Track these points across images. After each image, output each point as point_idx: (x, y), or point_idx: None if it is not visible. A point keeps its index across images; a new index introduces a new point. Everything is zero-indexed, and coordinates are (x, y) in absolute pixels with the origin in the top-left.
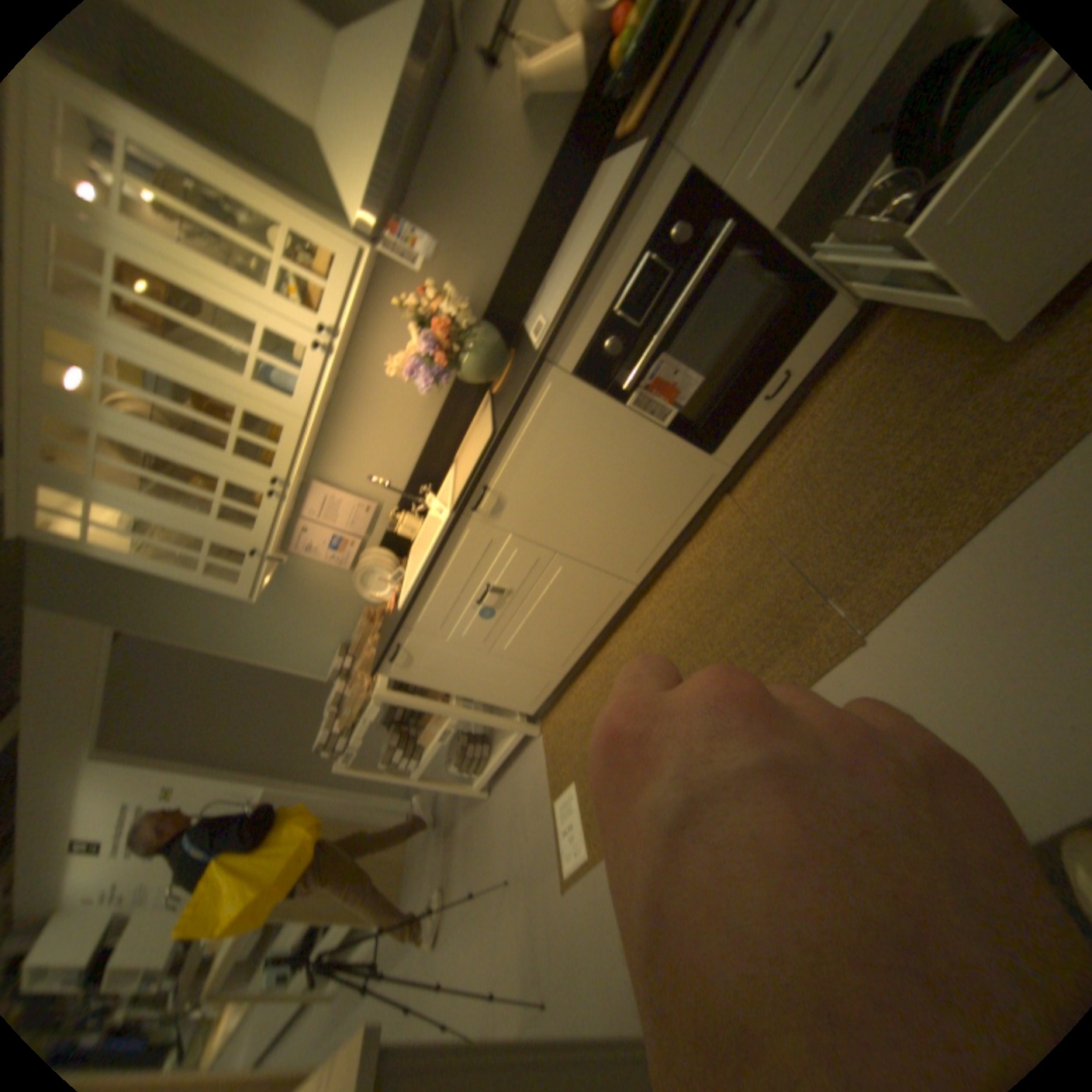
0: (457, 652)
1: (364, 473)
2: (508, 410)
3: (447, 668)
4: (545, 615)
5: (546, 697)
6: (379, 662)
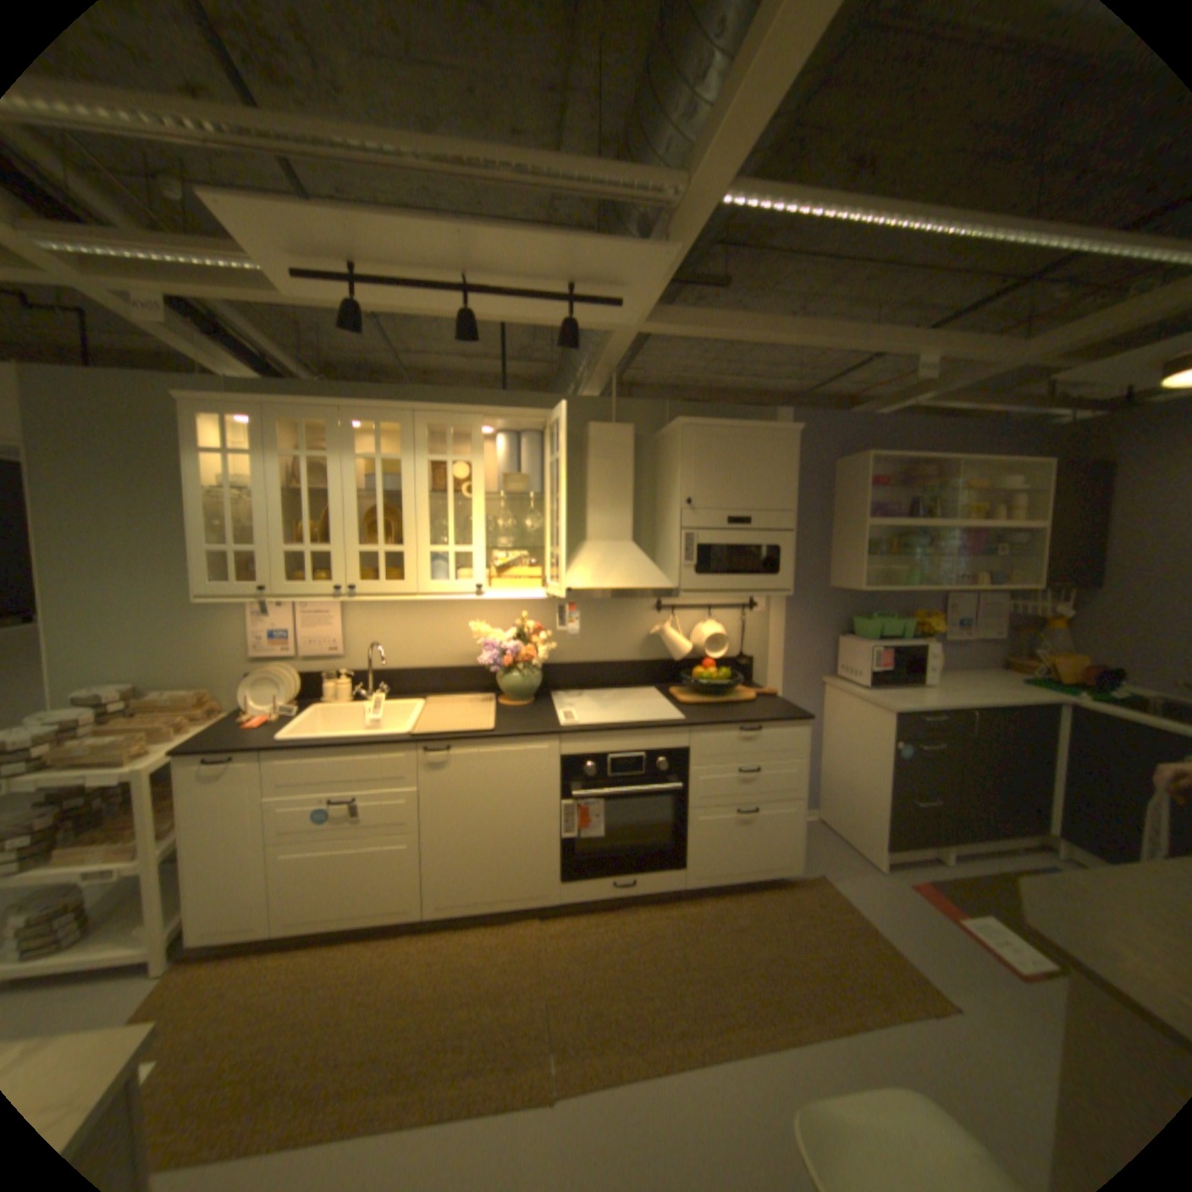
0: (244, 818)
1: (364, 631)
2: (511, 730)
3: (214, 820)
4: (341, 868)
5: (221, 943)
6: (188, 752)
